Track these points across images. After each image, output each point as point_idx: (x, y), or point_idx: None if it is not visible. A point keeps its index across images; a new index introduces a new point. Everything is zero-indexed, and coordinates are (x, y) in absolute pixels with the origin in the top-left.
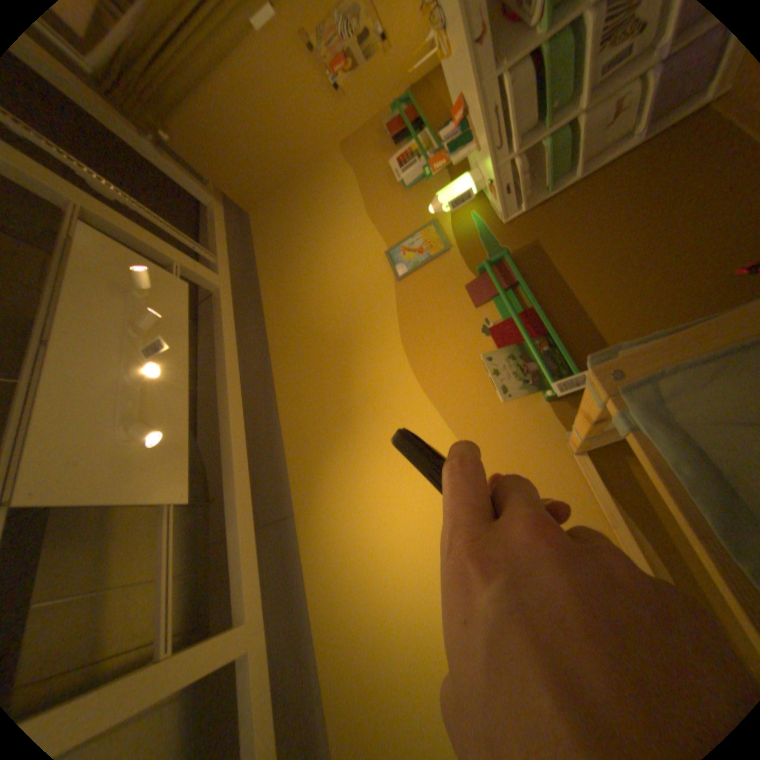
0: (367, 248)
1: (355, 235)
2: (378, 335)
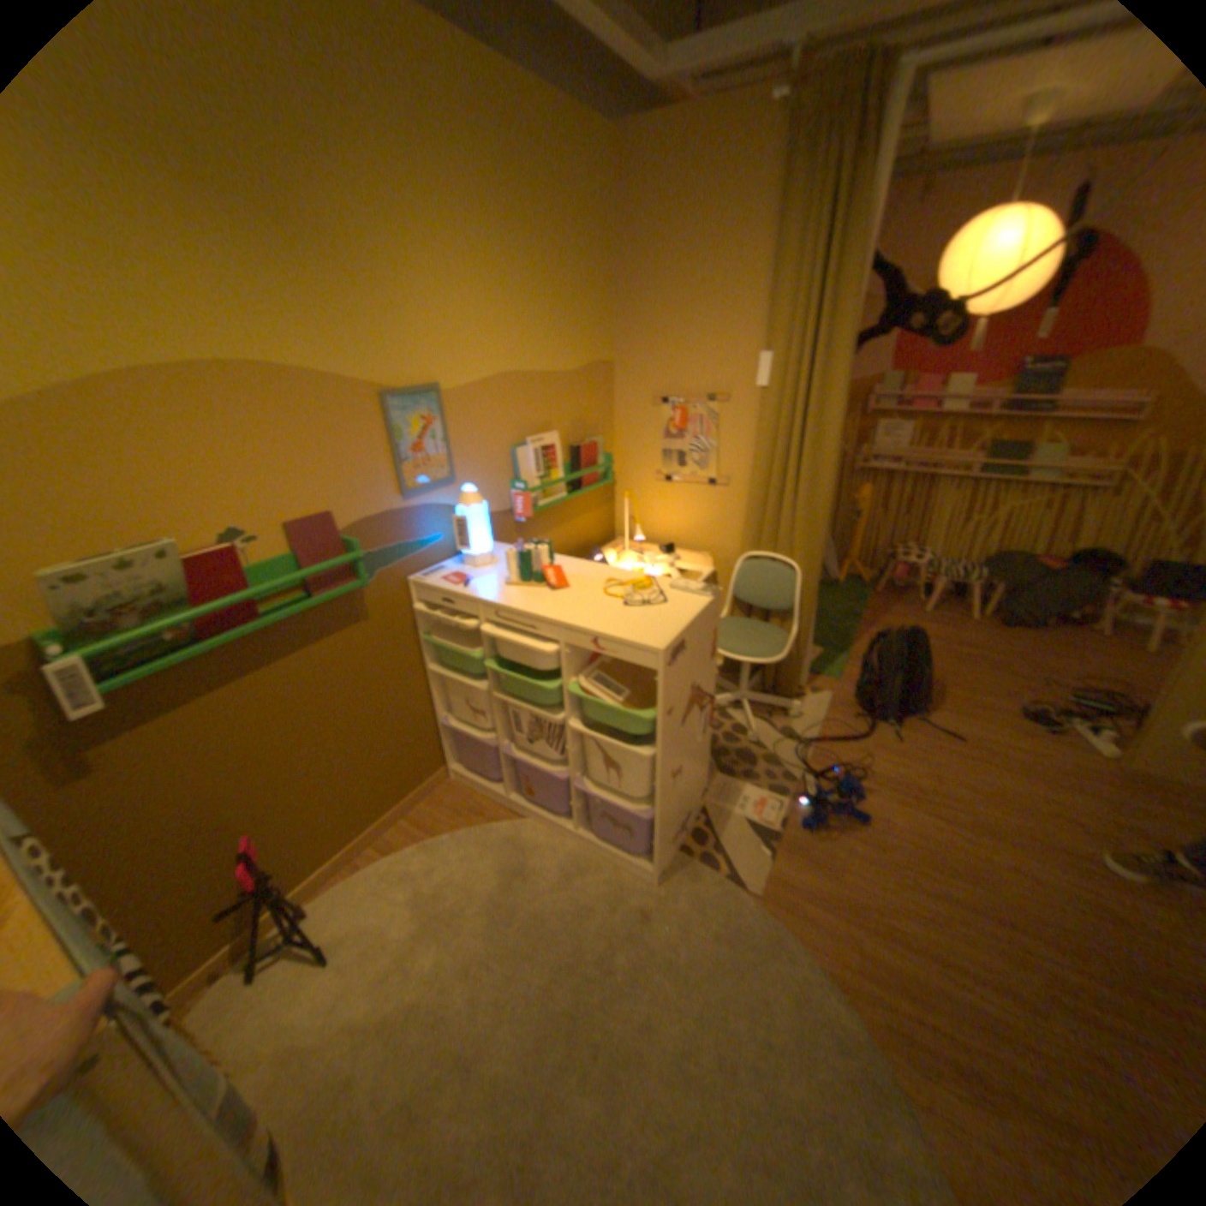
0: (455, 349)
1: (484, 333)
2: (269, 308)
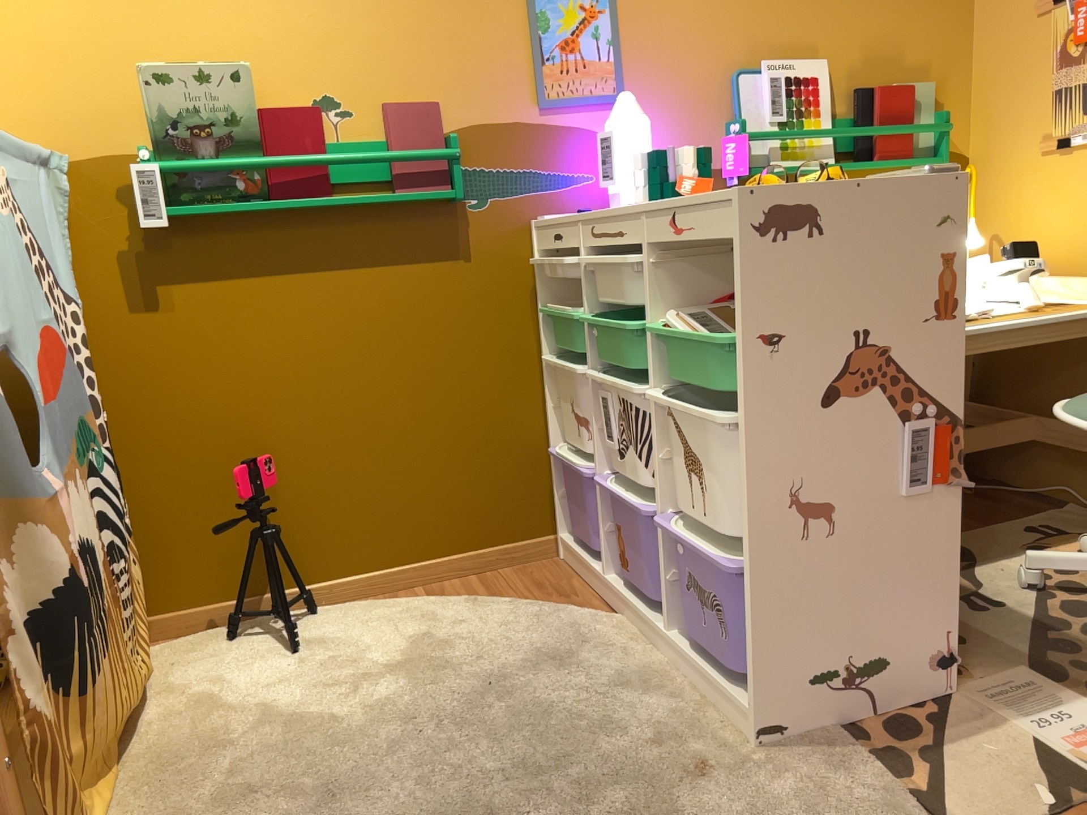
0: None
1: None
2: None
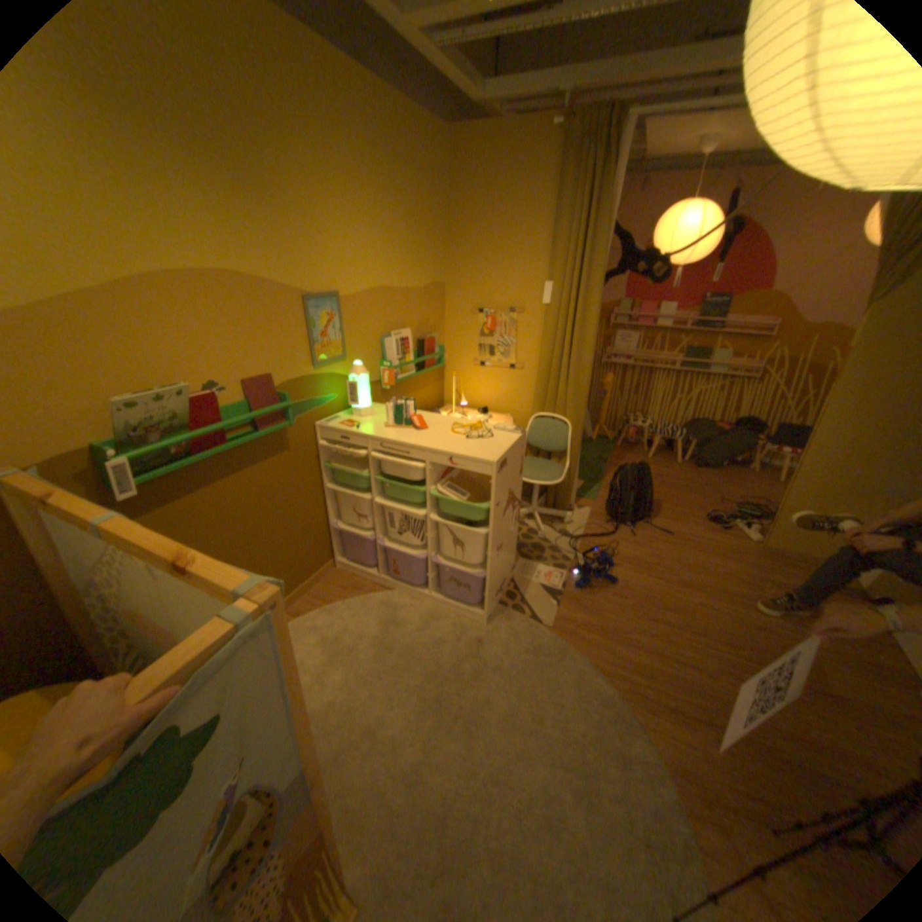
0: (349, 270)
1: (367, 260)
2: (241, 237)
